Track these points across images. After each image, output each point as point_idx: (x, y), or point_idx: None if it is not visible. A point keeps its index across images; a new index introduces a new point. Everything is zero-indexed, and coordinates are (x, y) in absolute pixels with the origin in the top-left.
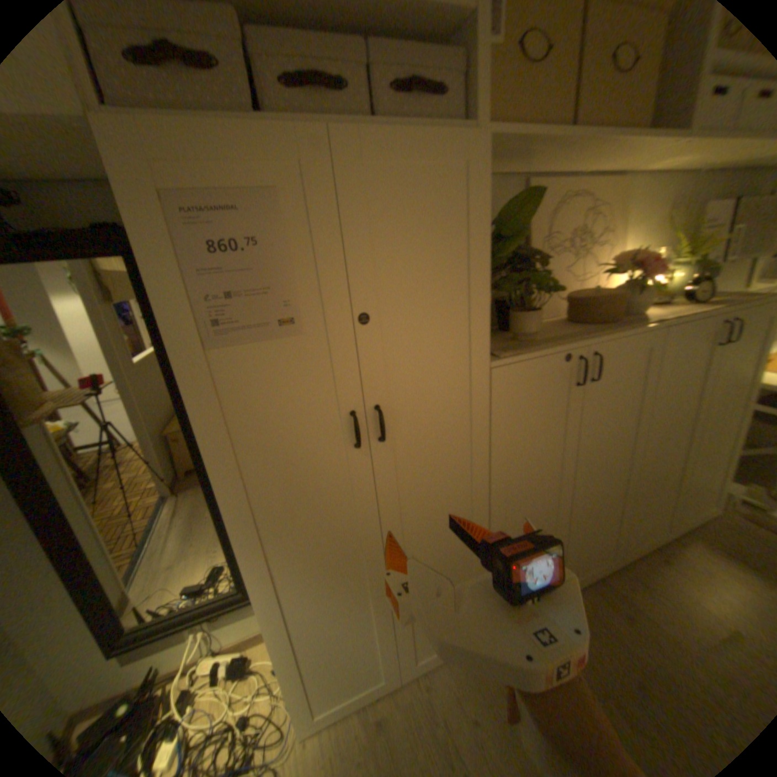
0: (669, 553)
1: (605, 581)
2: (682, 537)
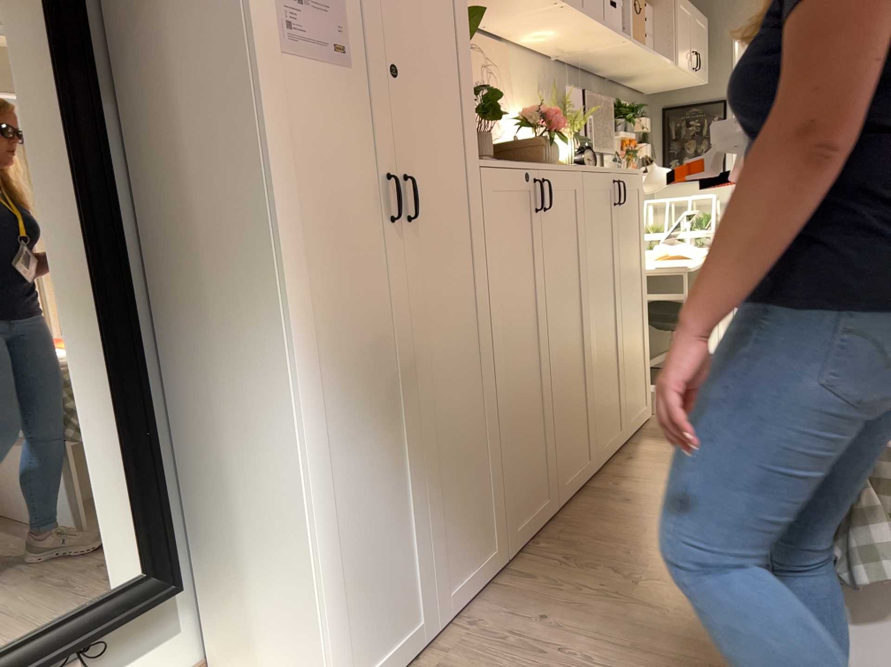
0: (625, 450)
1: (585, 485)
2: (629, 437)
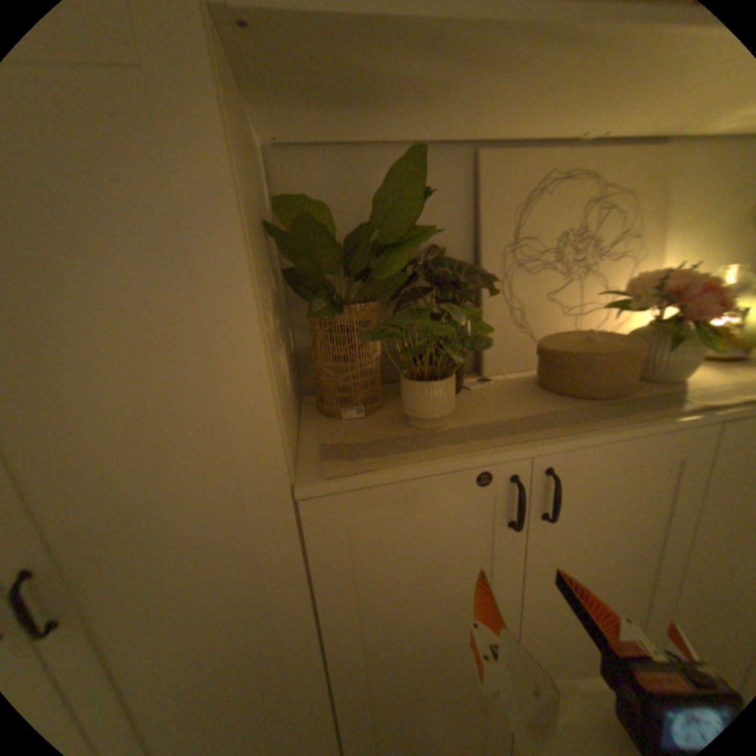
0: None
1: None
2: None
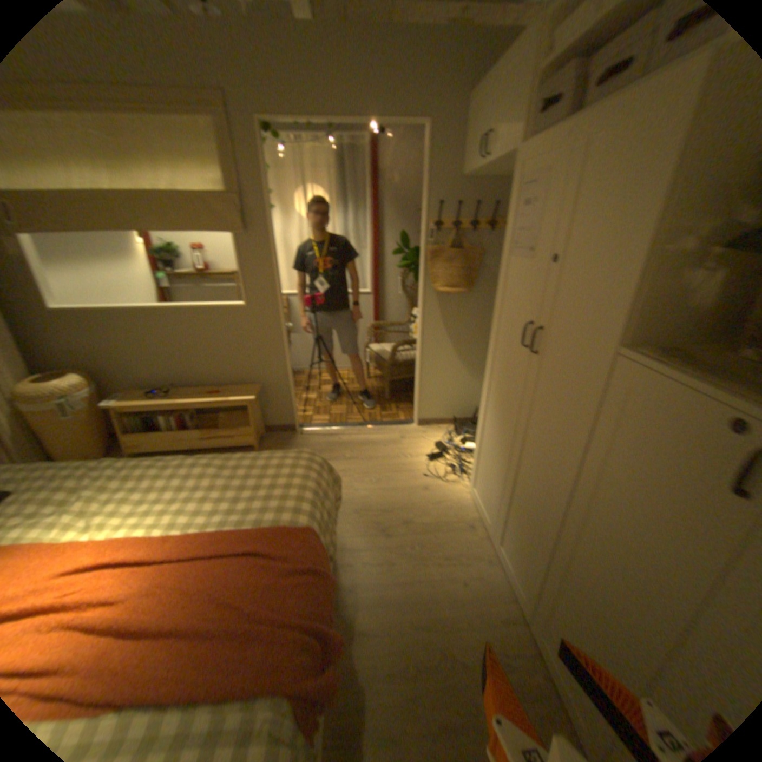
0: None
1: None
2: None
